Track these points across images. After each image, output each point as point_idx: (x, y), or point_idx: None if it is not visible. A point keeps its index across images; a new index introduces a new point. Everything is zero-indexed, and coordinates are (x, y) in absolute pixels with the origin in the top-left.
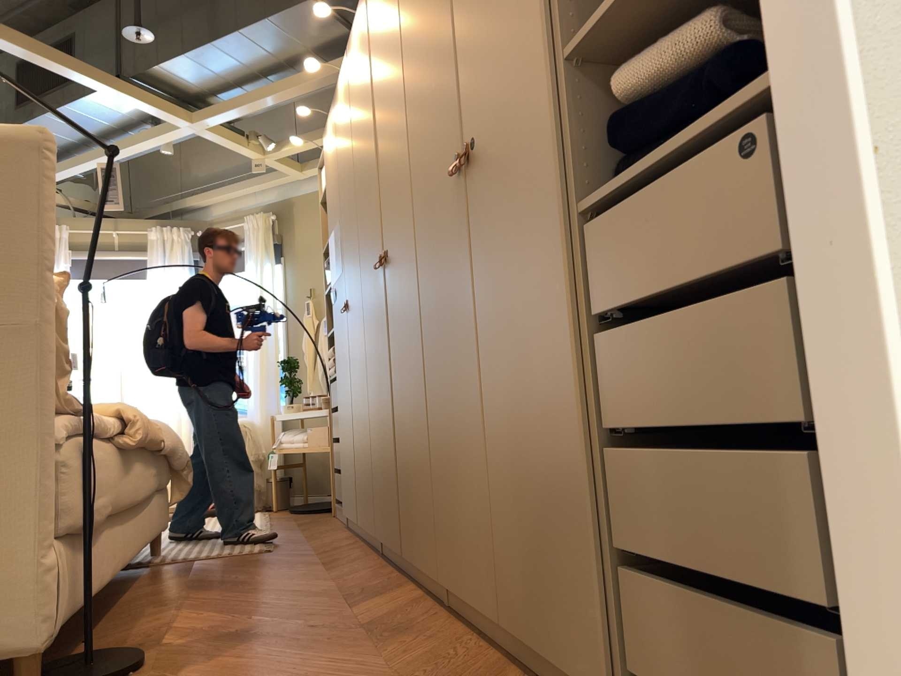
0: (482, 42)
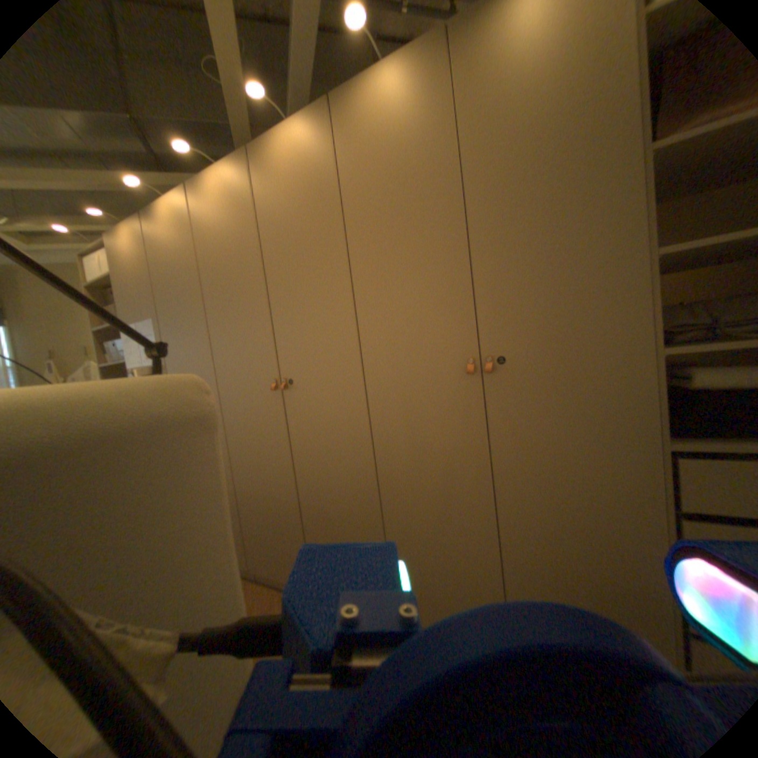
0: (511, 293)
